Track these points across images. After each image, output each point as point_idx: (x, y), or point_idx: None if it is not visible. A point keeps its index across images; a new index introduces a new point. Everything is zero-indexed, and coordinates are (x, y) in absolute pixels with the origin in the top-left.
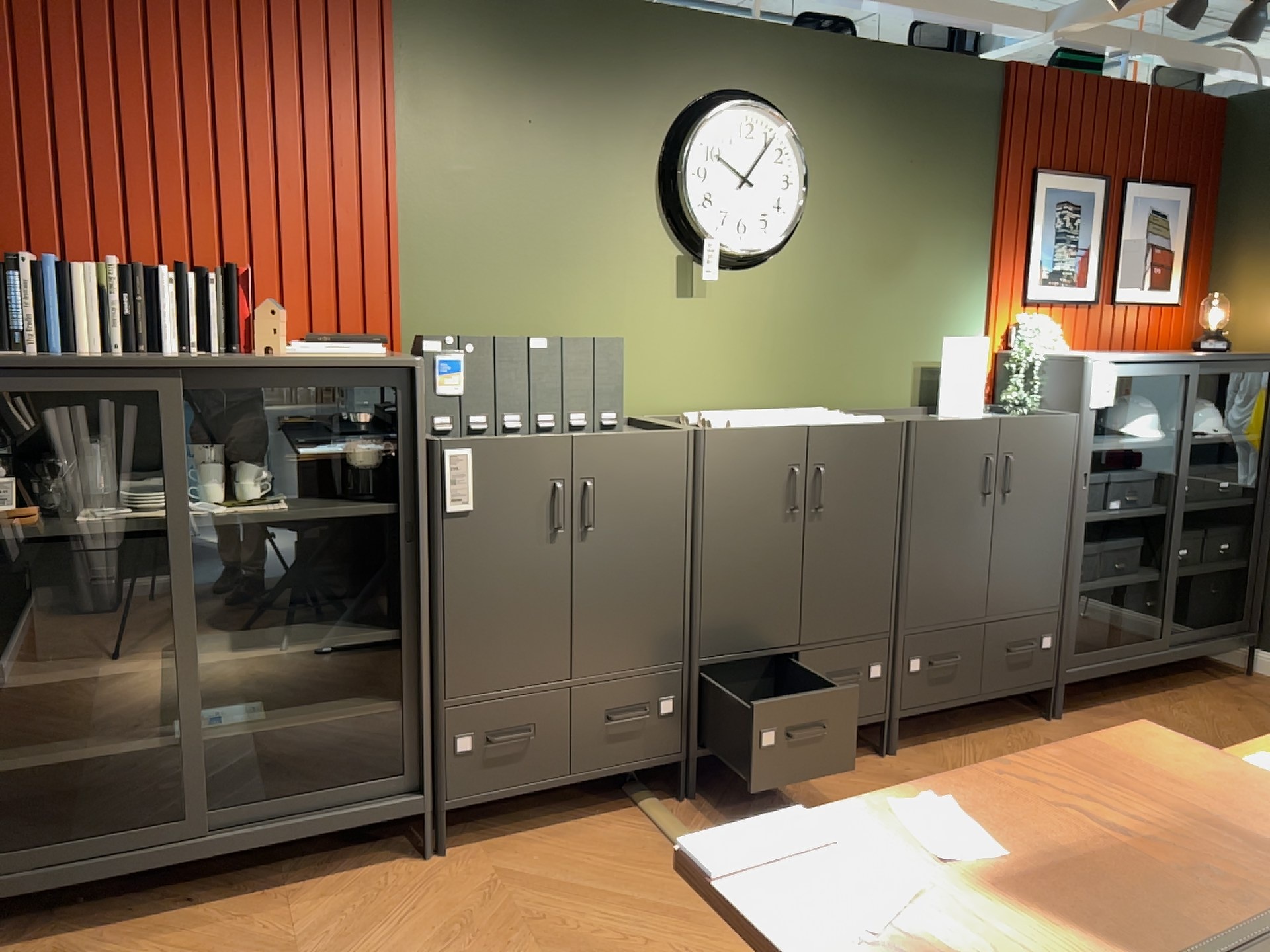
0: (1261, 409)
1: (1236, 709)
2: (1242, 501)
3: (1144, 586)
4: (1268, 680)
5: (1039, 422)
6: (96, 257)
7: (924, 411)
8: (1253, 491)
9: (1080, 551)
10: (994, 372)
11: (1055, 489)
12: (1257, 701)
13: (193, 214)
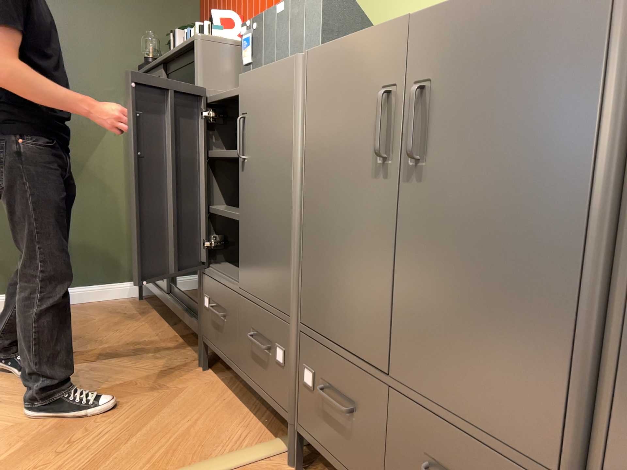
0: None
1: None
2: None
3: None
4: None
5: None
6: None
7: None
8: None
9: None
10: None
11: None
12: None
13: None
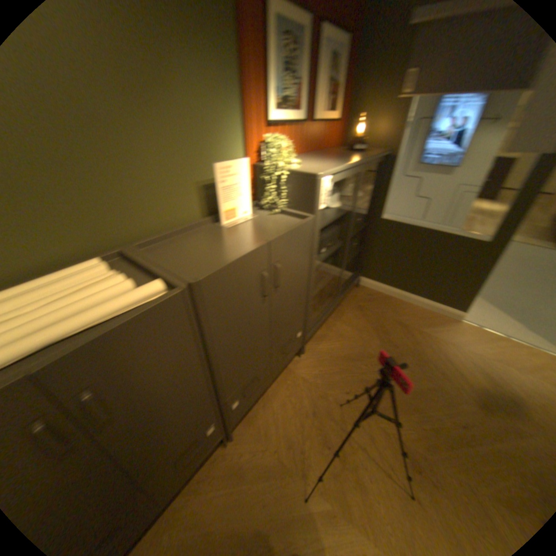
0: (373, 178)
1: (362, 315)
2: (364, 224)
3: (331, 277)
4: (364, 288)
5: (294, 232)
6: None
7: (212, 220)
8: (365, 216)
9: (312, 287)
10: (254, 178)
11: (302, 266)
12: (366, 306)
13: None
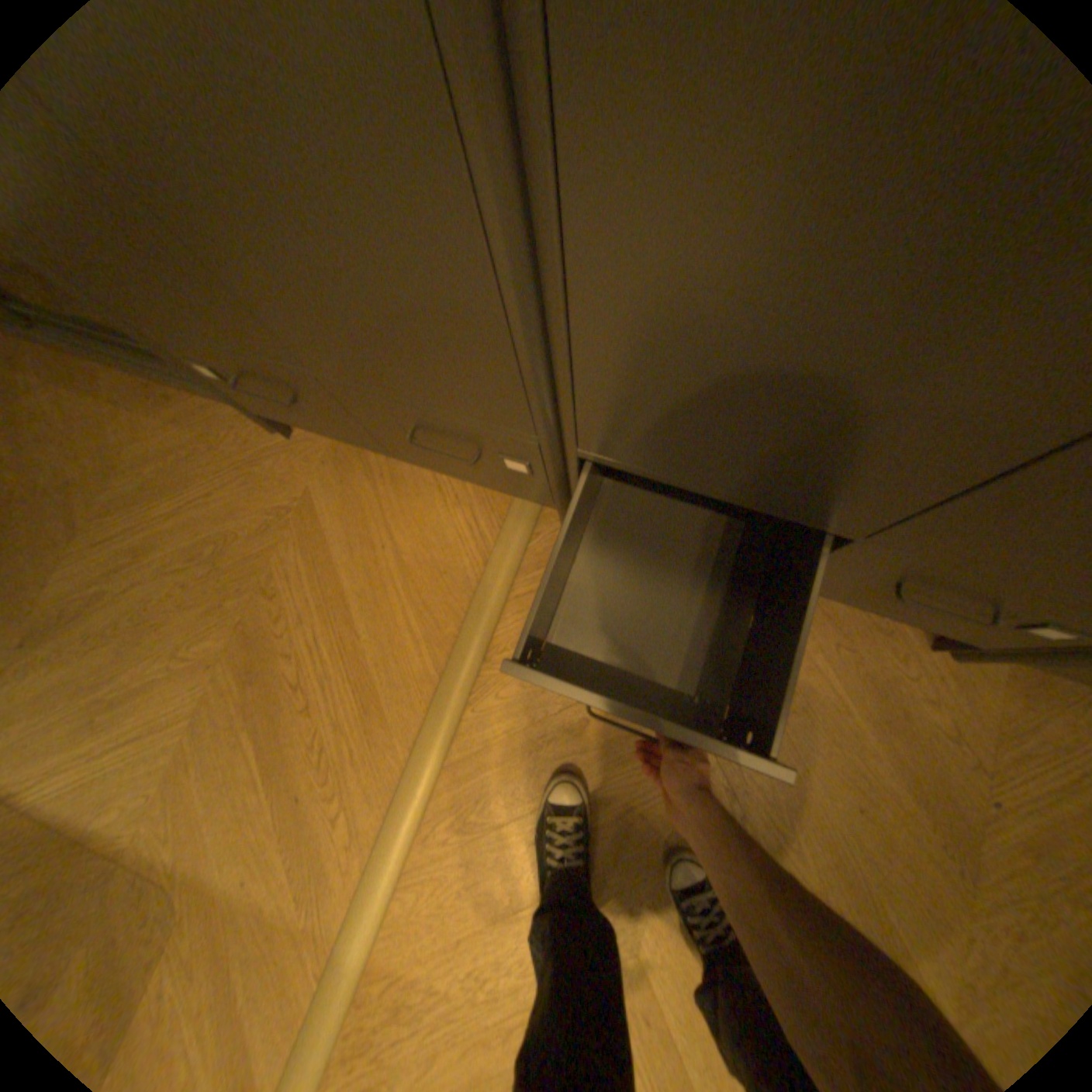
0: None
1: None
2: None
3: None
4: None
5: None
6: None
7: None
8: None
9: None
10: None
11: None
12: None
13: None
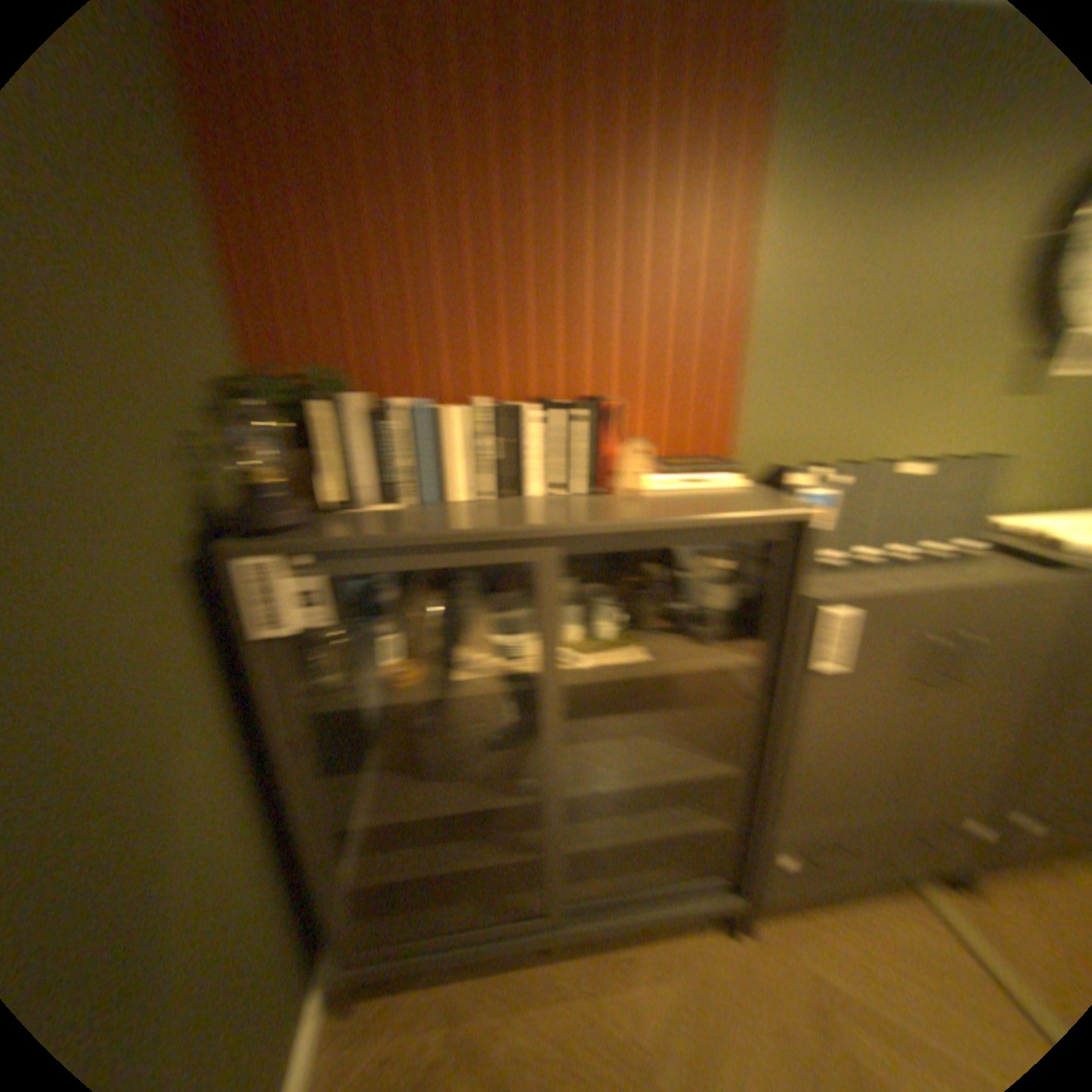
0: None
1: None
2: None
3: None
4: None
5: None
6: (462, 391)
7: None
8: None
9: None
10: None
11: None
12: None
13: (550, 338)
